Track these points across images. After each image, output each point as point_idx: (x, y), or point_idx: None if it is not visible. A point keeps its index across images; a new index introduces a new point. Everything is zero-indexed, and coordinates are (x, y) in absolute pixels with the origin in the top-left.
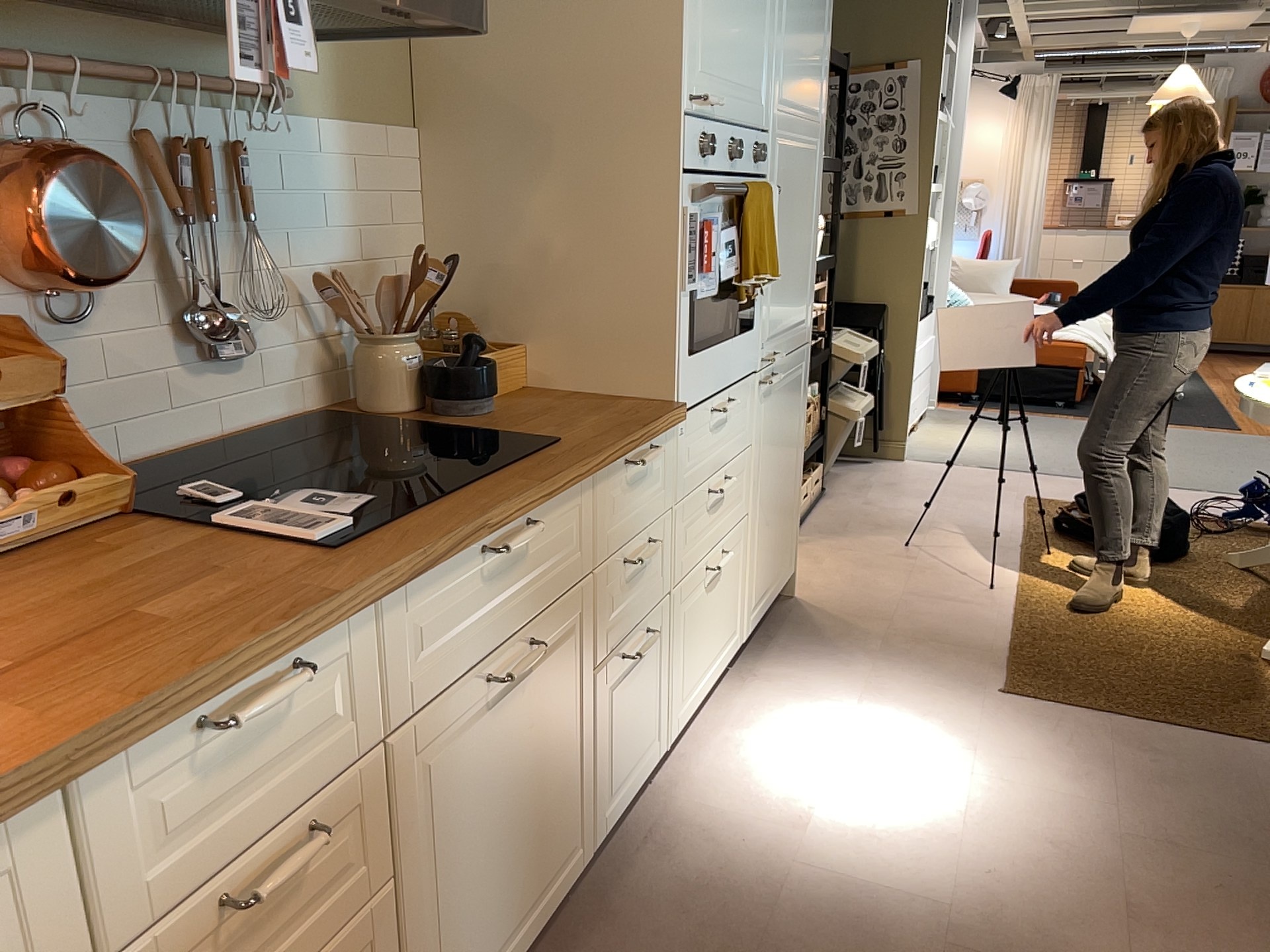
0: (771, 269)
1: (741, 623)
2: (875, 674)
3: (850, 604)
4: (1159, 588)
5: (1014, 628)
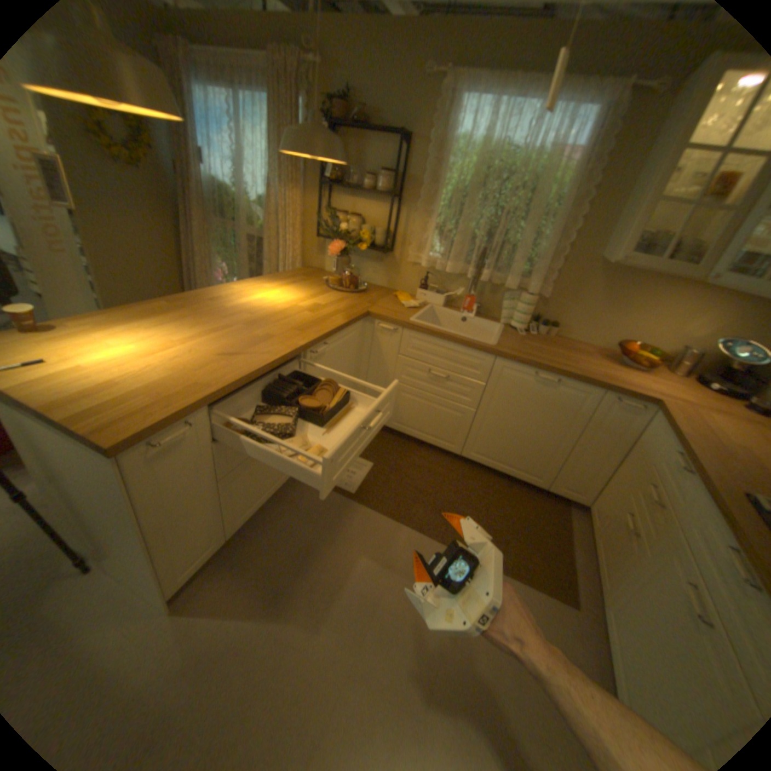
0: None
1: None
2: None
3: None
4: None
5: None
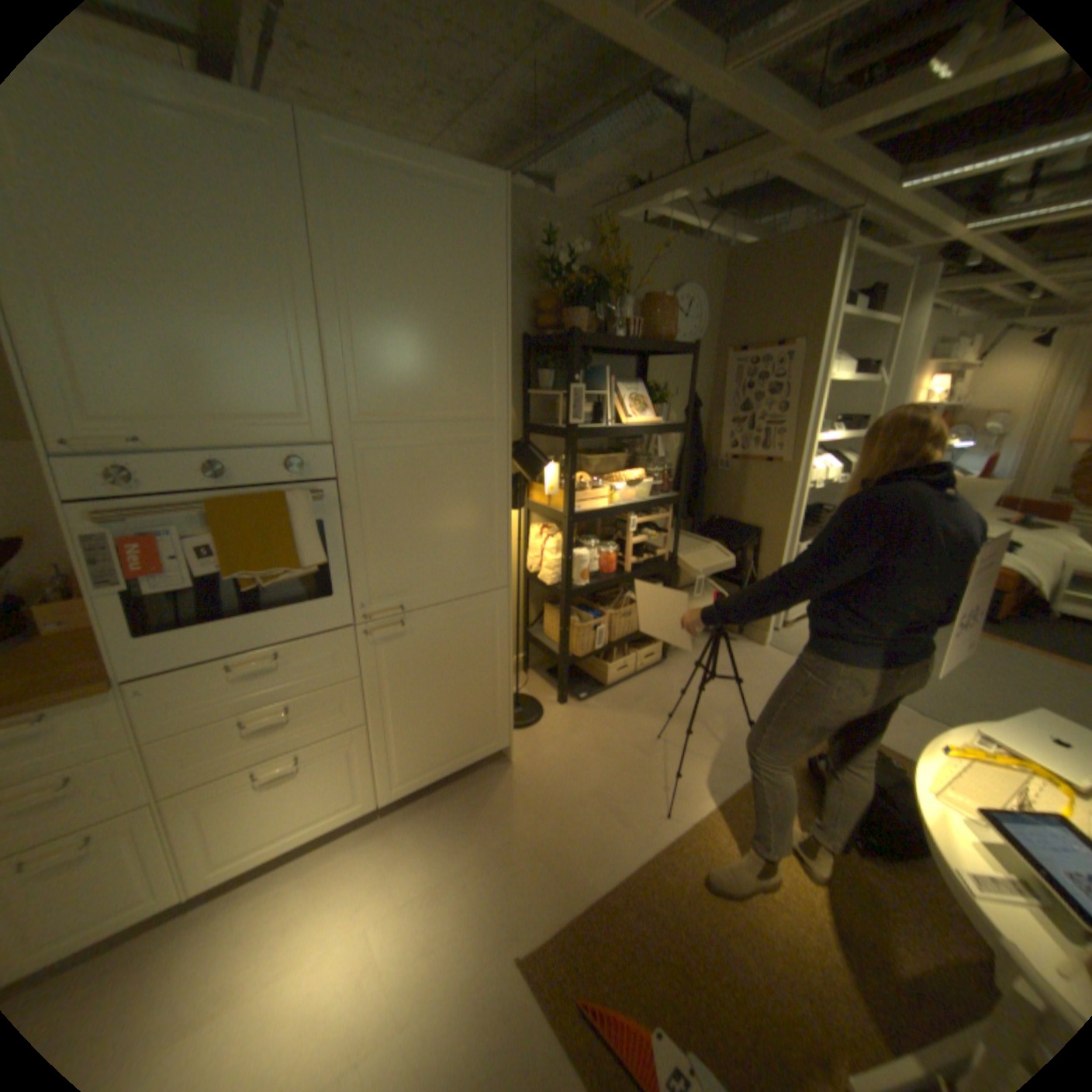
0: (289, 562)
1: (365, 797)
2: (454, 879)
3: (537, 788)
4: (841, 898)
5: (626, 882)
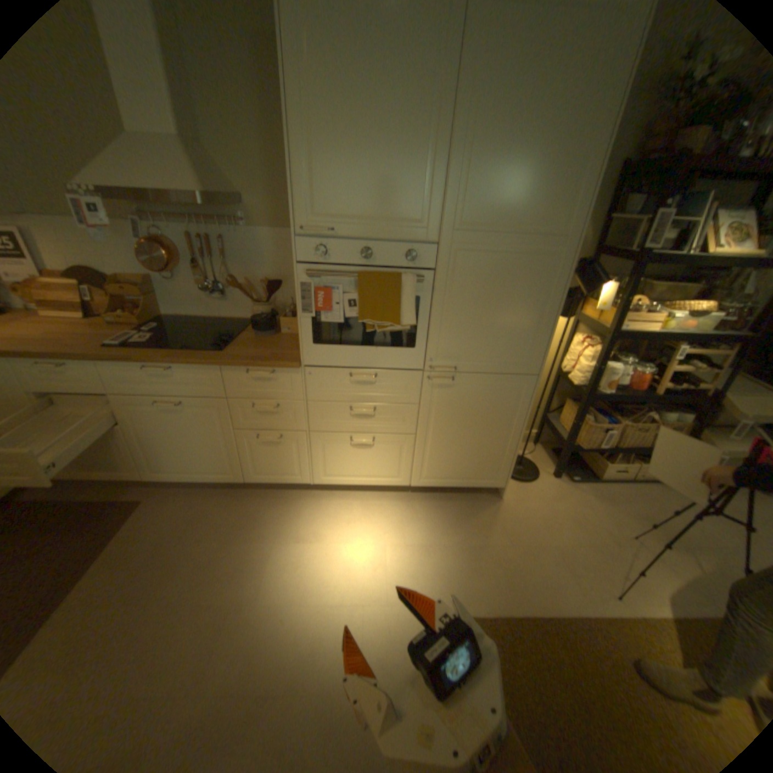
0: (394, 320)
1: (405, 477)
2: (442, 549)
3: (516, 525)
4: None
5: (563, 621)
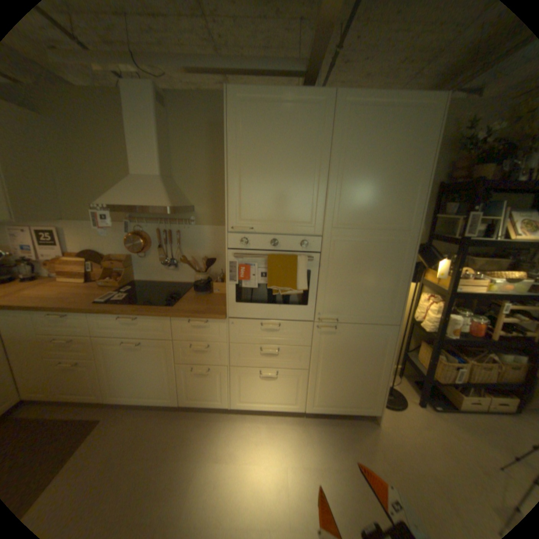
0: (293, 286)
1: (301, 405)
2: (334, 473)
3: (395, 451)
4: None
5: None
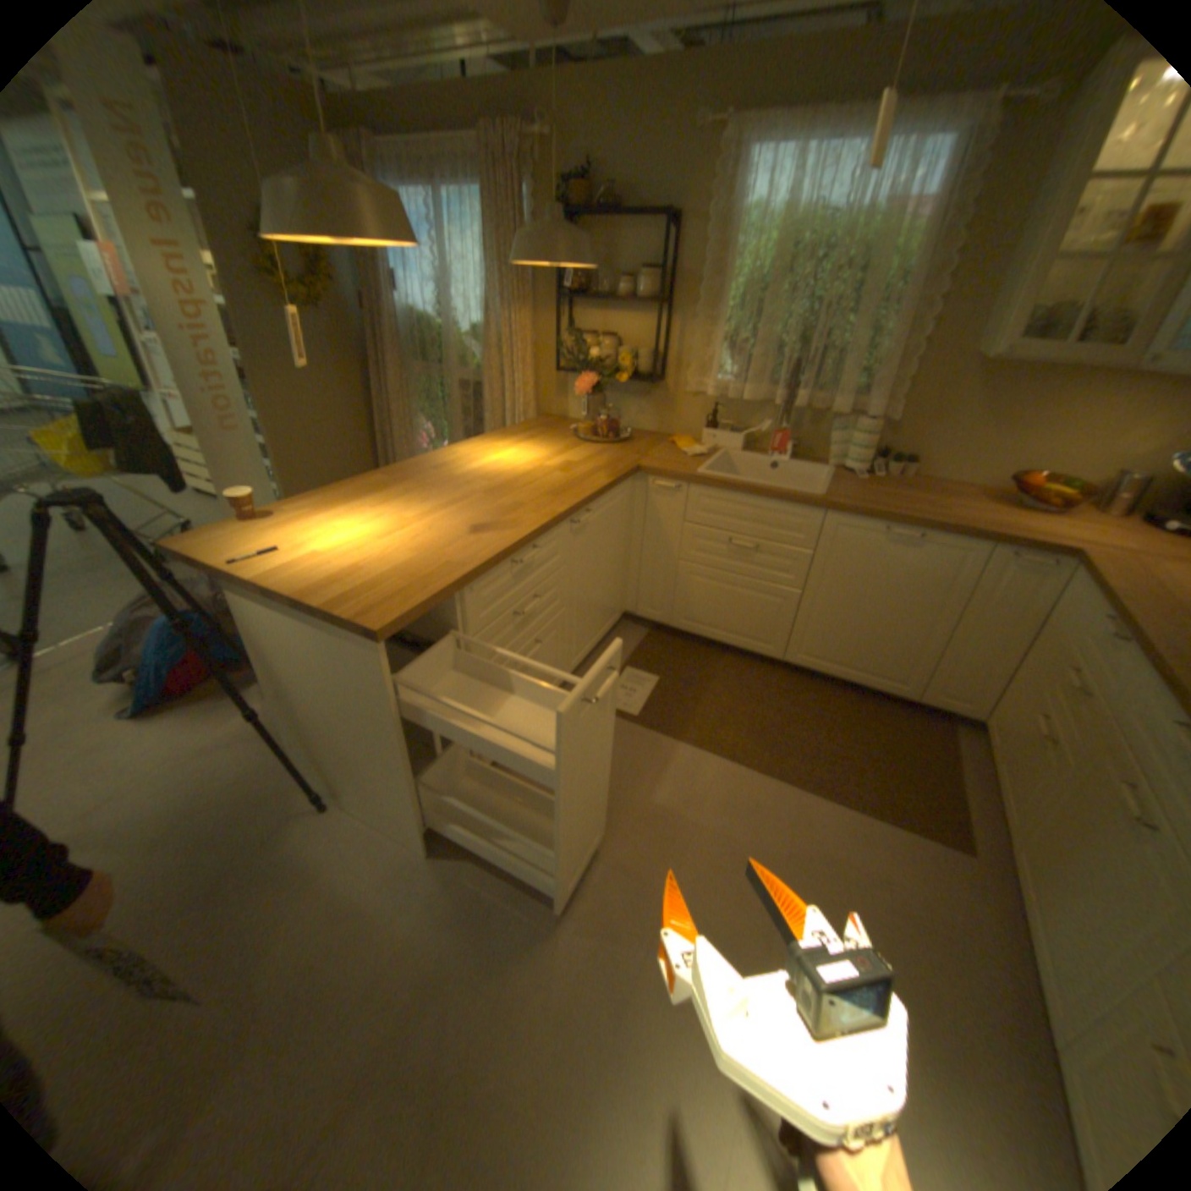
0: None
1: None
2: None
3: None
4: None
5: None
